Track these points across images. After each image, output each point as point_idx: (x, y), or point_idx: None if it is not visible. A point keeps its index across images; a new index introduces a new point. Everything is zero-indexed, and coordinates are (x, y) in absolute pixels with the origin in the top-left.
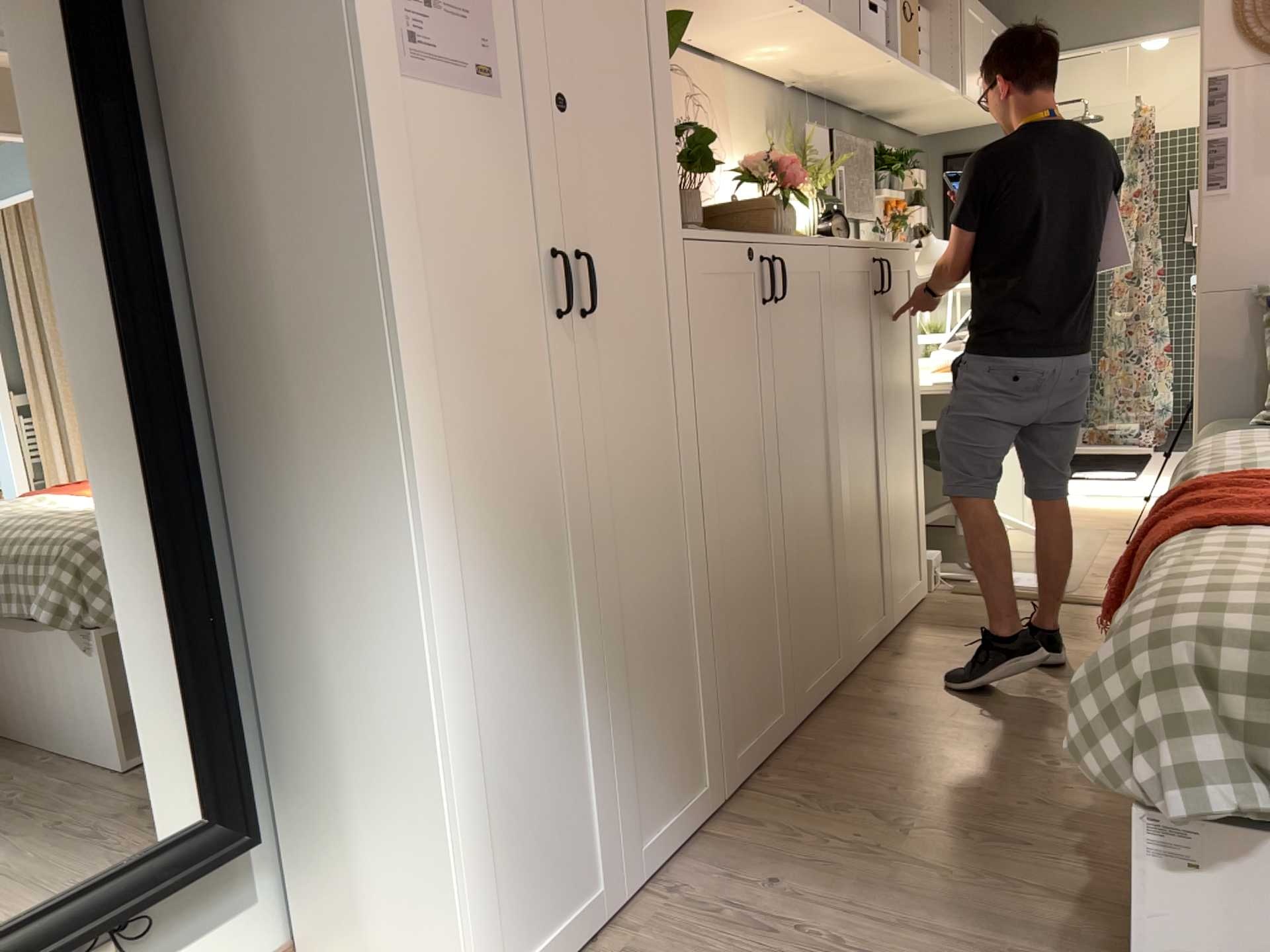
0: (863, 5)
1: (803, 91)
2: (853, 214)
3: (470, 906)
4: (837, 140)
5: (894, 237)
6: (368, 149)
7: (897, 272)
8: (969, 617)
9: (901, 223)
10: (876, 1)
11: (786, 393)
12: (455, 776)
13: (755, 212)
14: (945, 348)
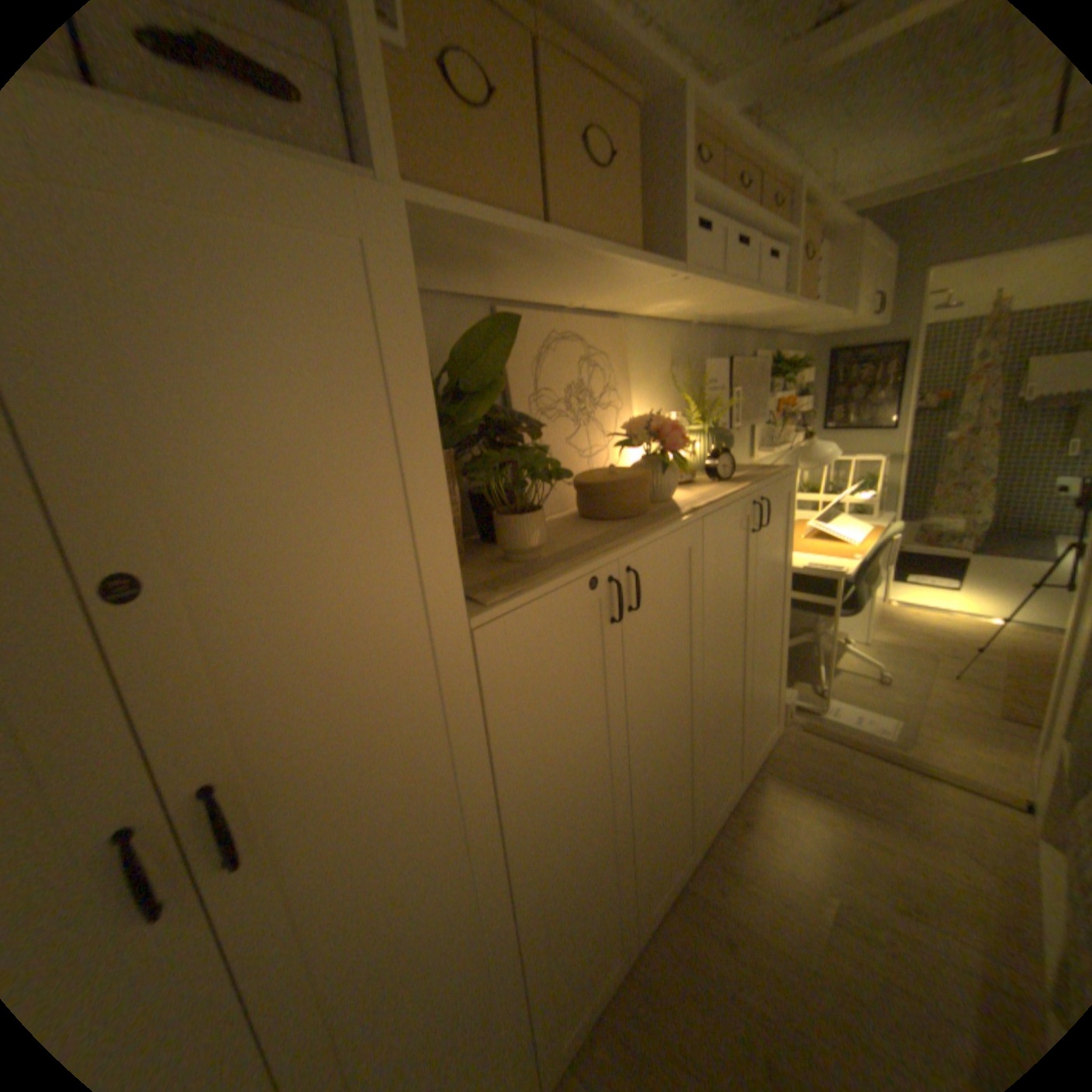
0: (767, 247)
1: (709, 324)
2: (747, 423)
3: None
4: (739, 357)
5: (783, 426)
6: None
7: (776, 499)
8: (813, 773)
9: (790, 409)
10: (780, 242)
11: (639, 688)
12: None
13: (626, 492)
14: (816, 521)
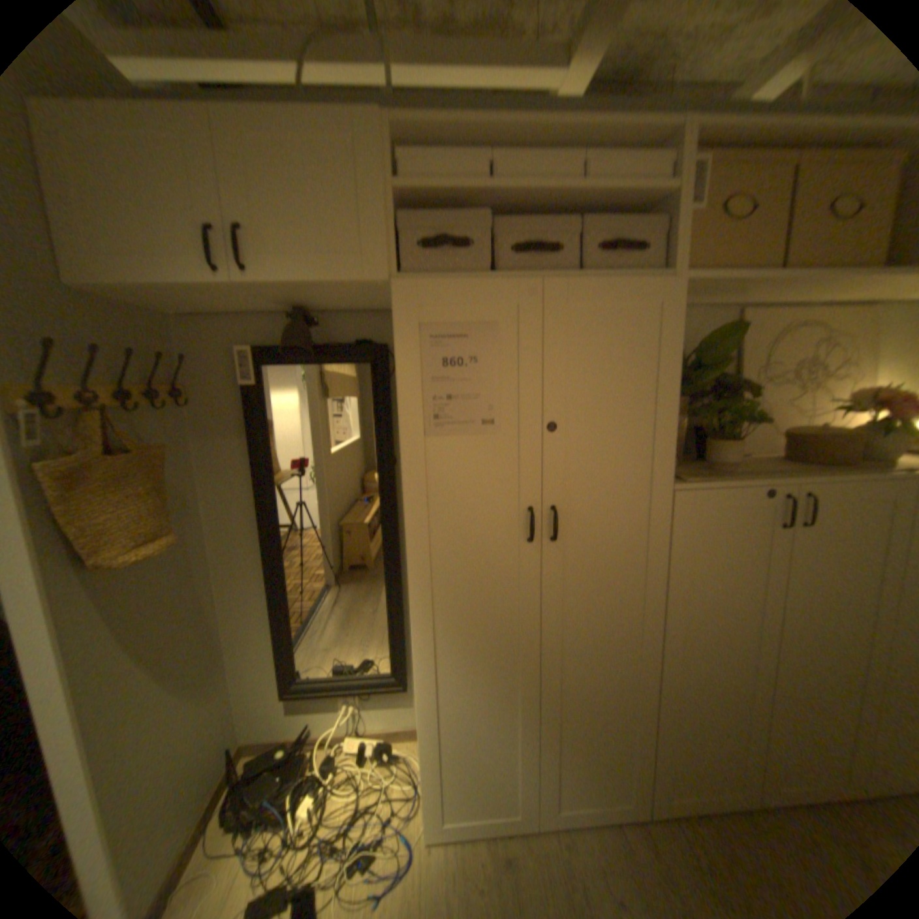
0: None
1: None
2: None
3: (429, 787)
4: None
5: None
6: (404, 475)
7: None
8: None
9: None
10: None
11: (804, 592)
12: (426, 734)
13: (832, 445)
14: None
